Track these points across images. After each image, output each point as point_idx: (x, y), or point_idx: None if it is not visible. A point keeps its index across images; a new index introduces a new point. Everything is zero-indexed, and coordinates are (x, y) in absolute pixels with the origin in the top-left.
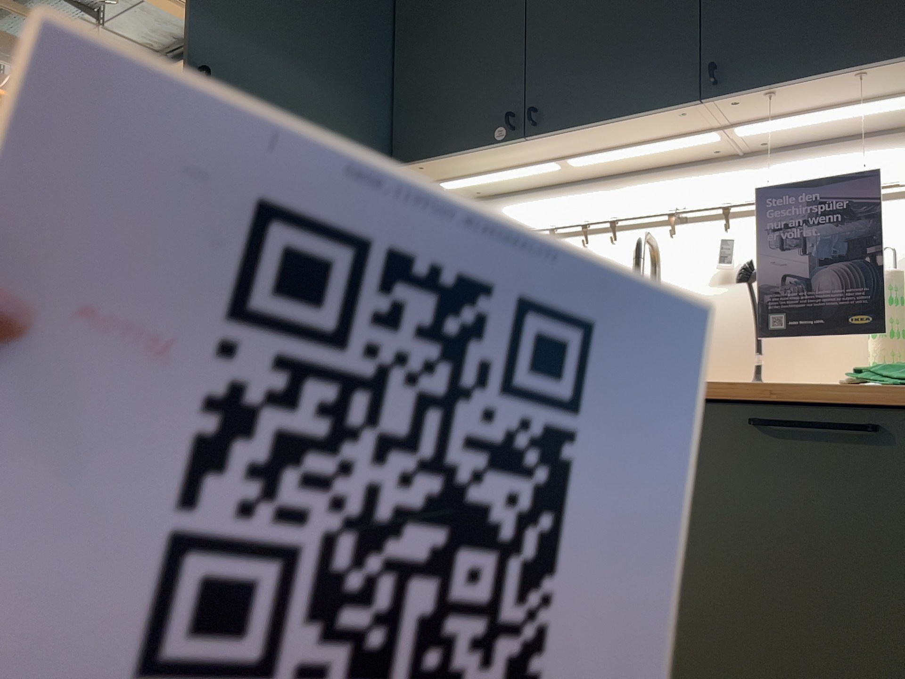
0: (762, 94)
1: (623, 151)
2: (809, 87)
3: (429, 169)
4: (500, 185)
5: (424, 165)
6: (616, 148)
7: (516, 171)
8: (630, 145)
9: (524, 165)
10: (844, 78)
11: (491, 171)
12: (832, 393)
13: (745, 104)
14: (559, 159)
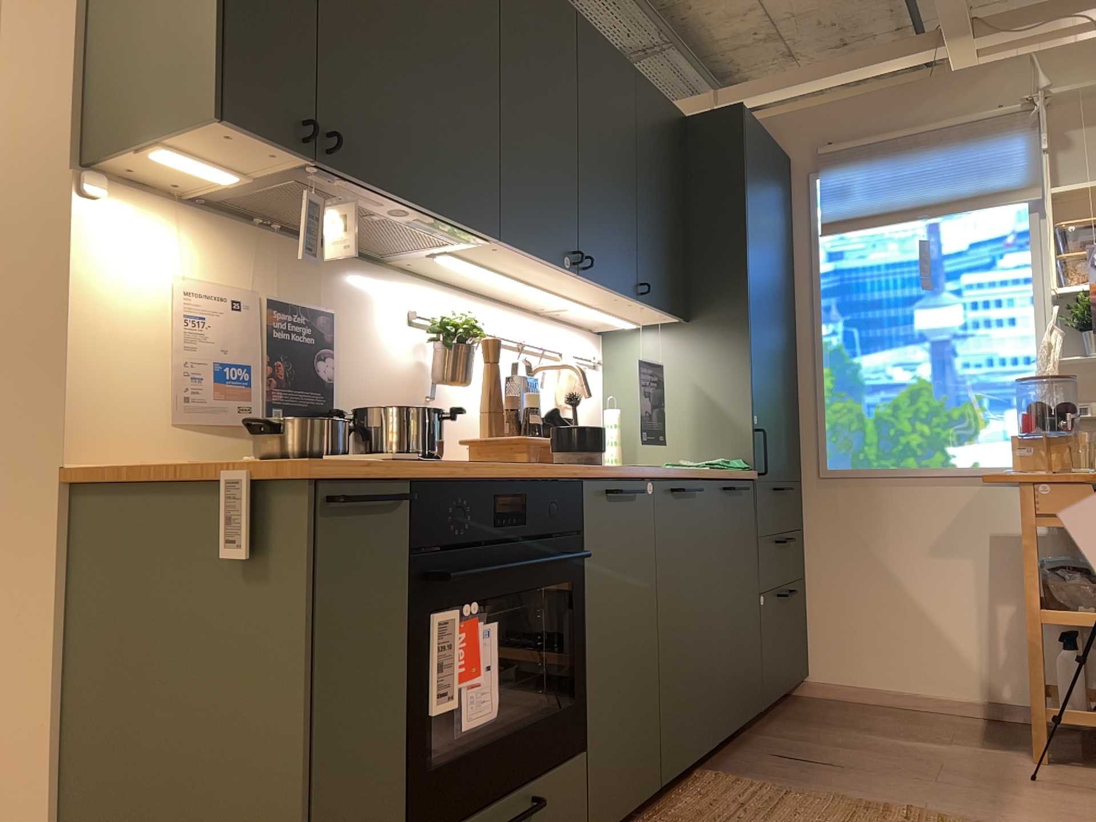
0: (645, 305)
1: (555, 295)
2: (650, 310)
3: (487, 249)
4: (430, 267)
5: (501, 248)
6: (557, 292)
7: (499, 275)
8: (562, 293)
9: (511, 275)
10: (661, 313)
11: (491, 268)
12: (731, 474)
13: (630, 305)
14: (530, 283)
